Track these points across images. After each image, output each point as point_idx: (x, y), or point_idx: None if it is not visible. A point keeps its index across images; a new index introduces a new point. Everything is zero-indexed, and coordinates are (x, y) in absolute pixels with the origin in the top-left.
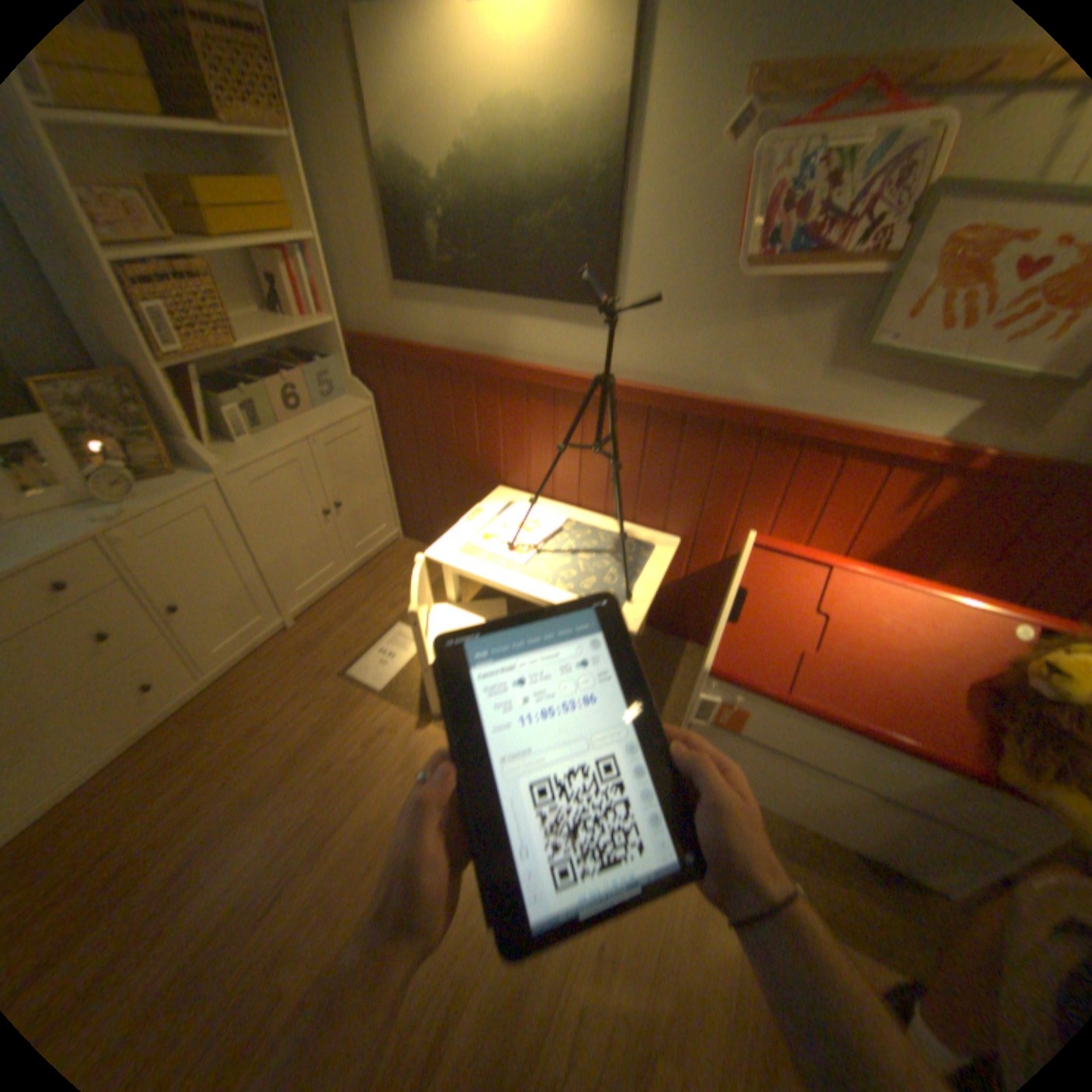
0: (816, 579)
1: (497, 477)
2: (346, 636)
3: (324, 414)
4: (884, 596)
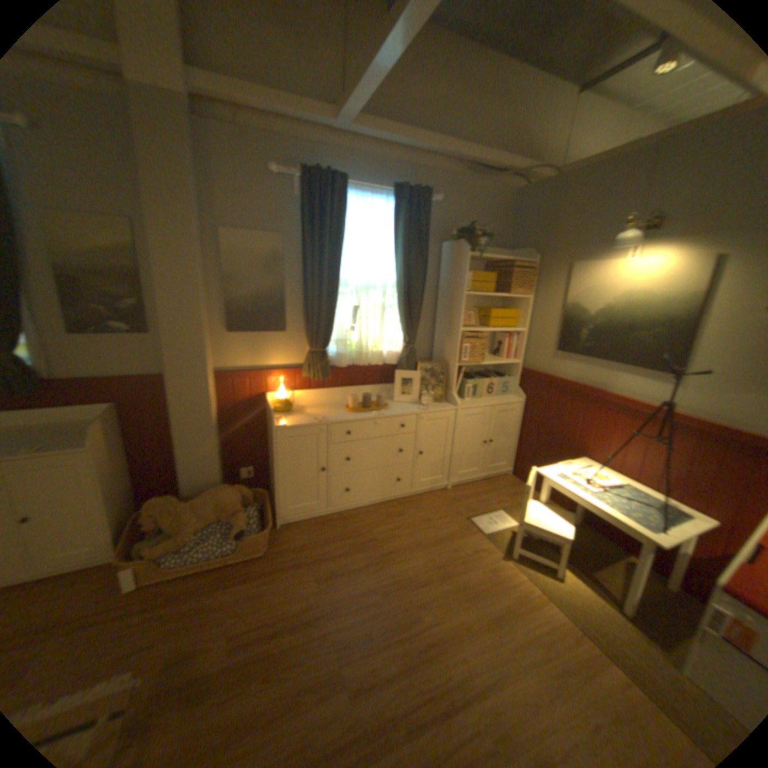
0: None
1: (584, 453)
2: (472, 505)
3: (499, 400)
4: None
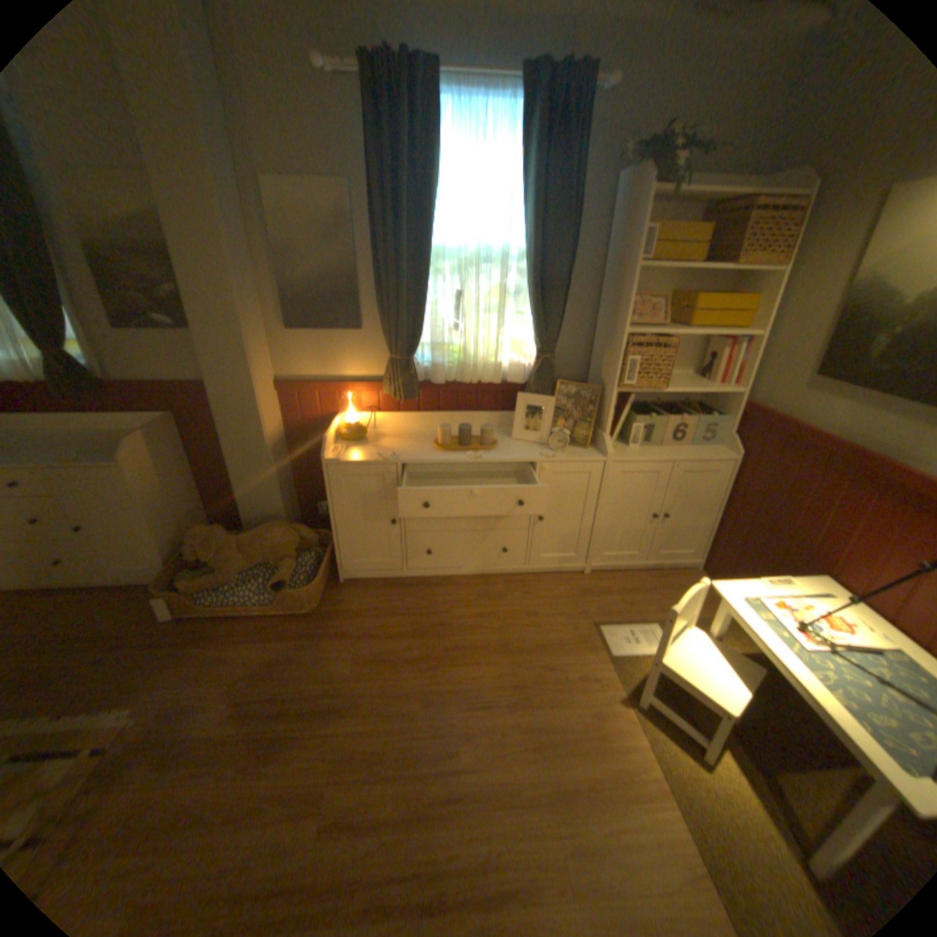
0: None
1: (830, 568)
2: (614, 606)
3: (695, 452)
4: None
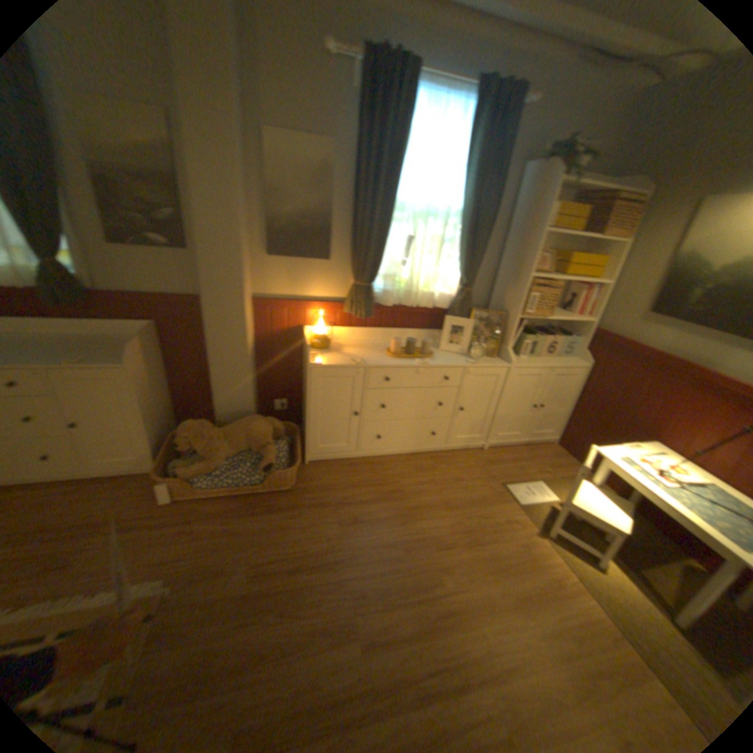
0: None
1: (659, 437)
2: (510, 471)
3: (562, 362)
4: None
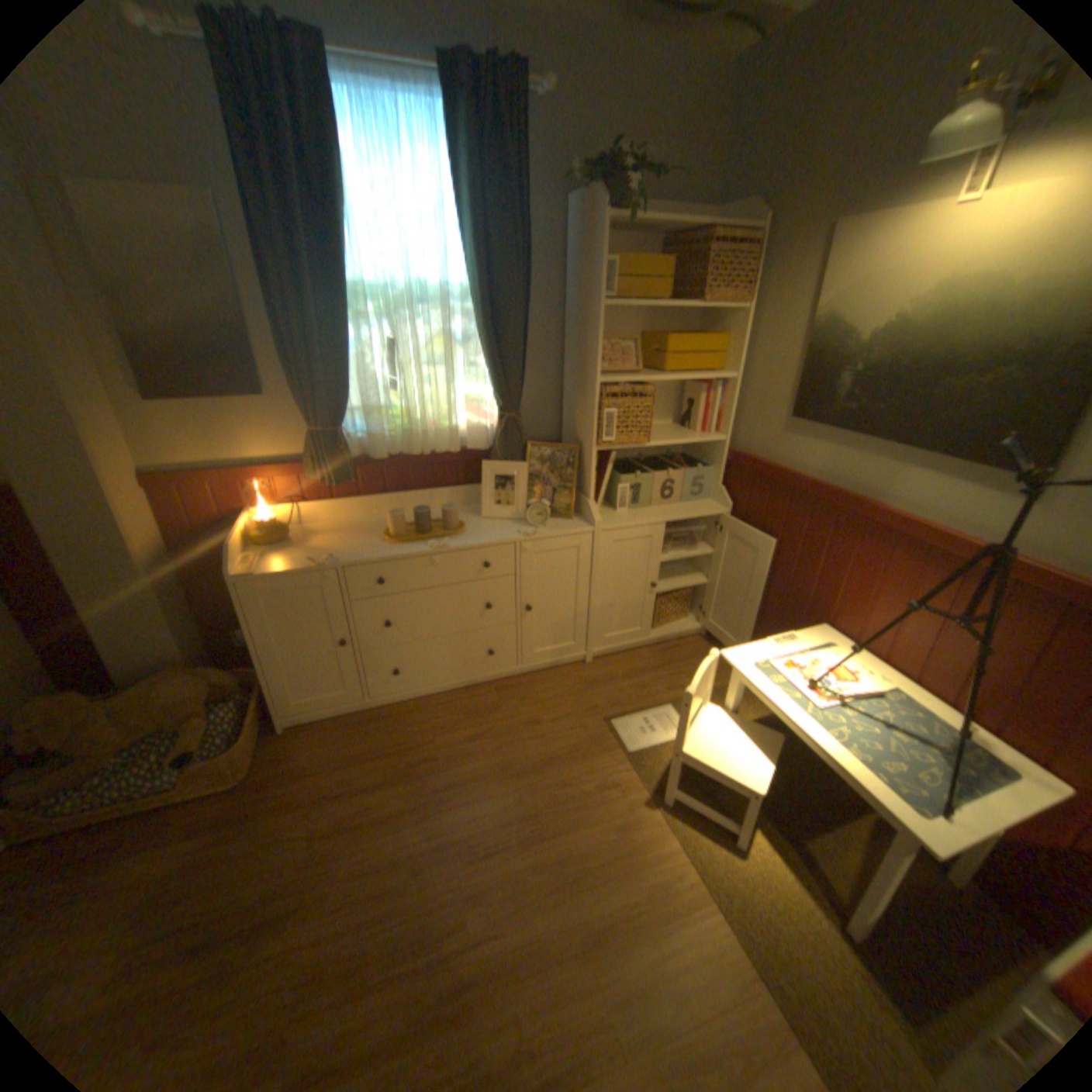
0: None
1: (826, 615)
2: (623, 694)
3: (685, 509)
4: None
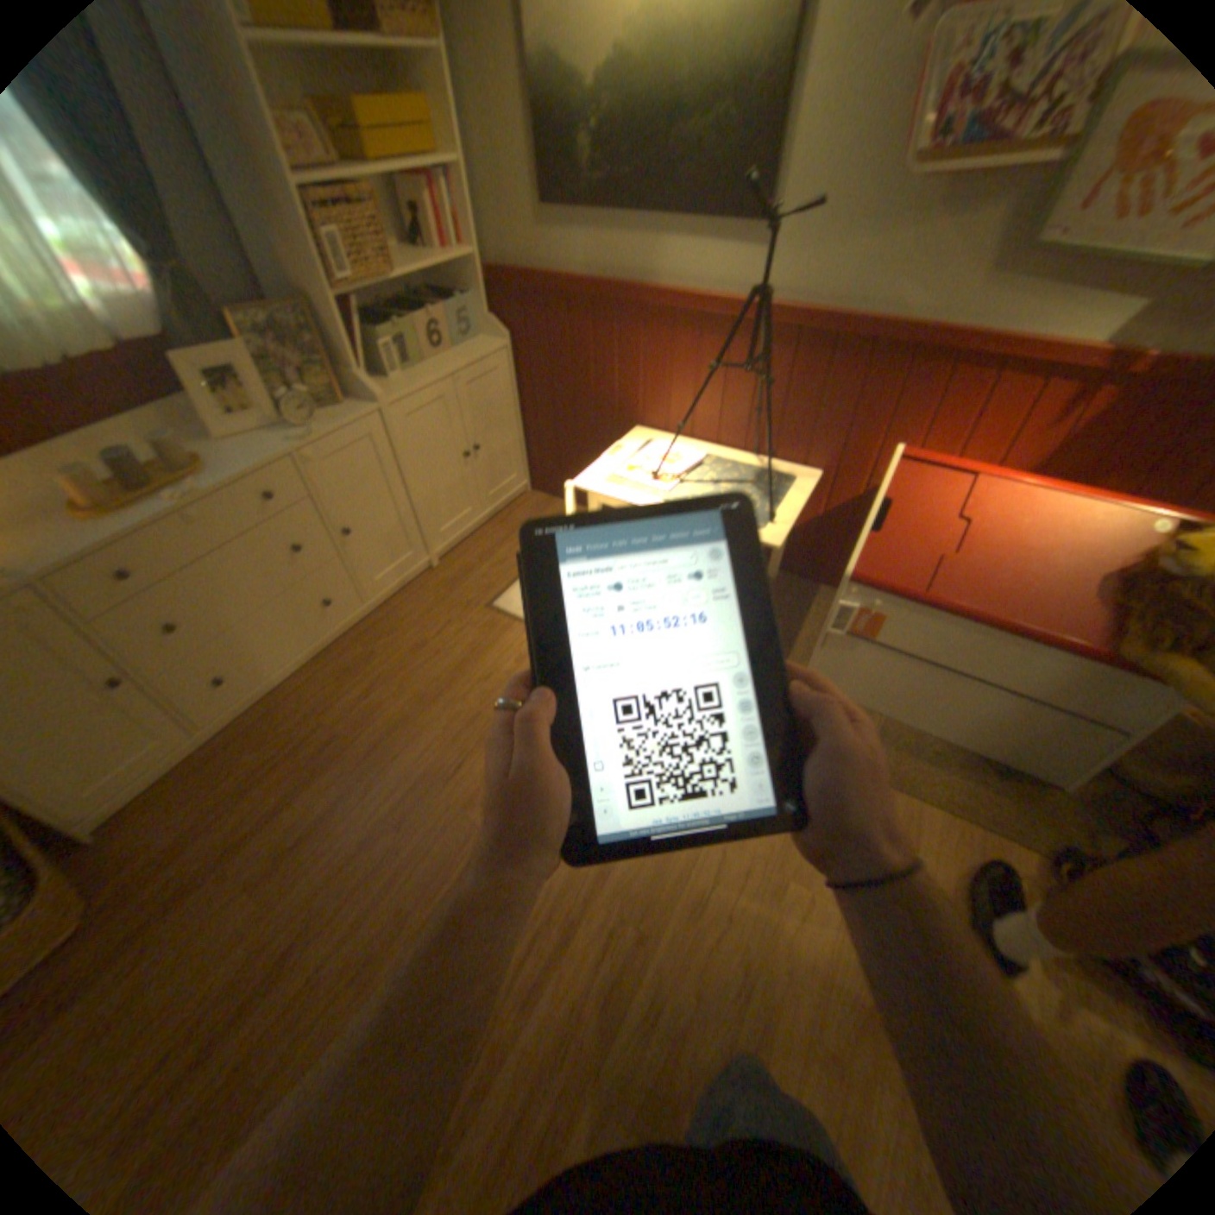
0: (960, 488)
1: (635, 418)
2: (488, 576)
3: (464, 354)
4: (1027, 500)
